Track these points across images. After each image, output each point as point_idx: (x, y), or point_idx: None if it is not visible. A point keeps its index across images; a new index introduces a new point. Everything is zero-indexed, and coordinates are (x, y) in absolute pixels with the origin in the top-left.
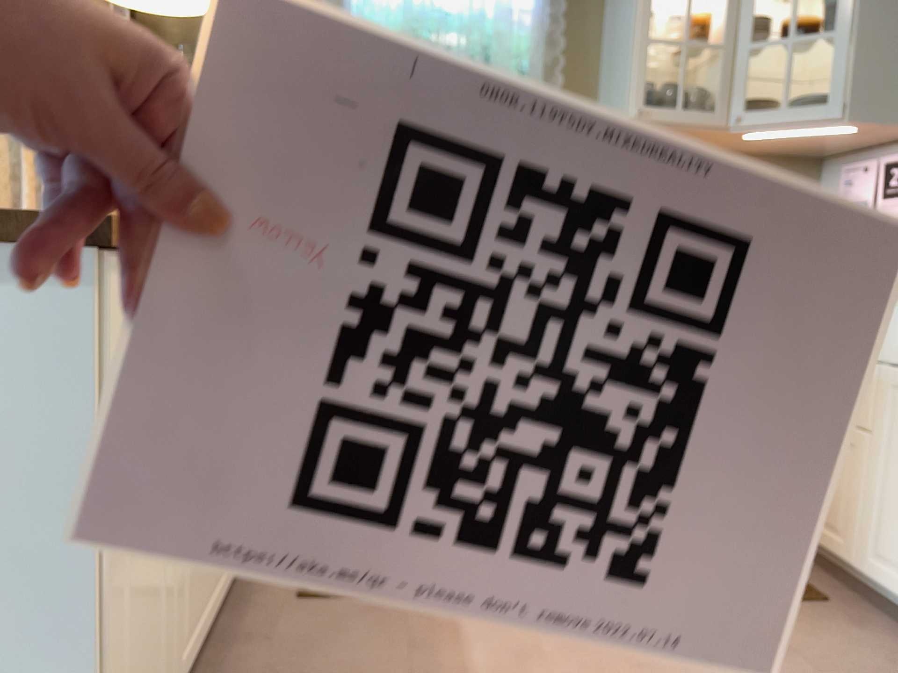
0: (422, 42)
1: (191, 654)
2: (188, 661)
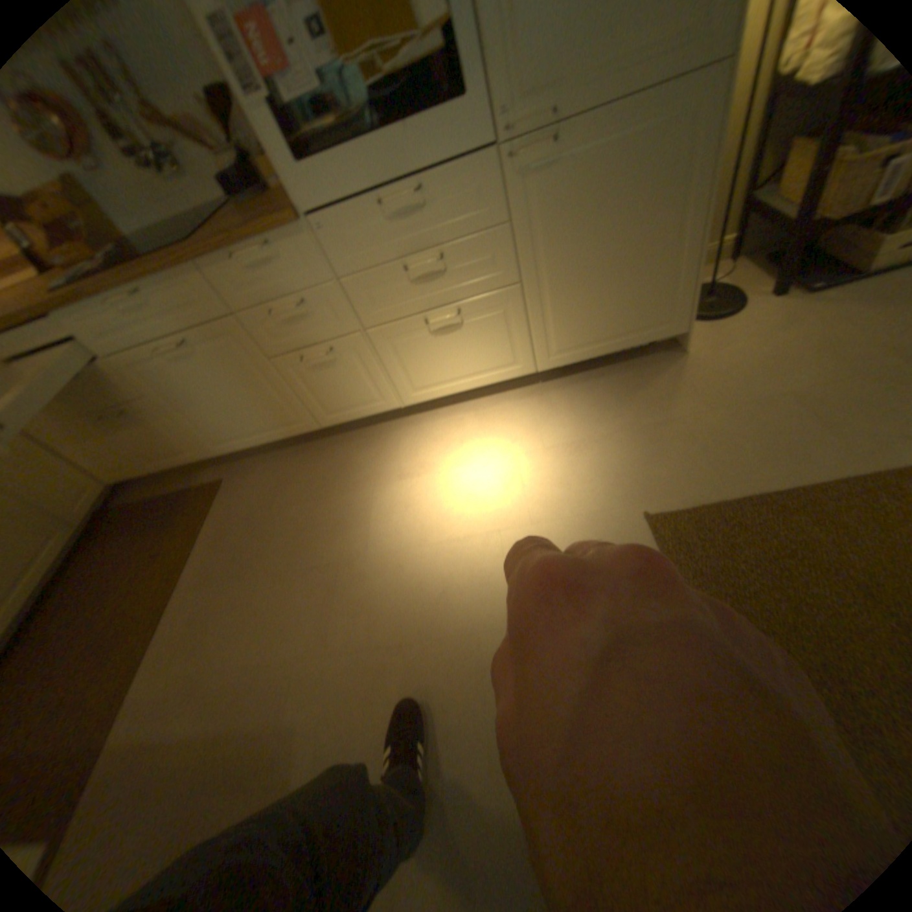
0: None
1: None
2: None
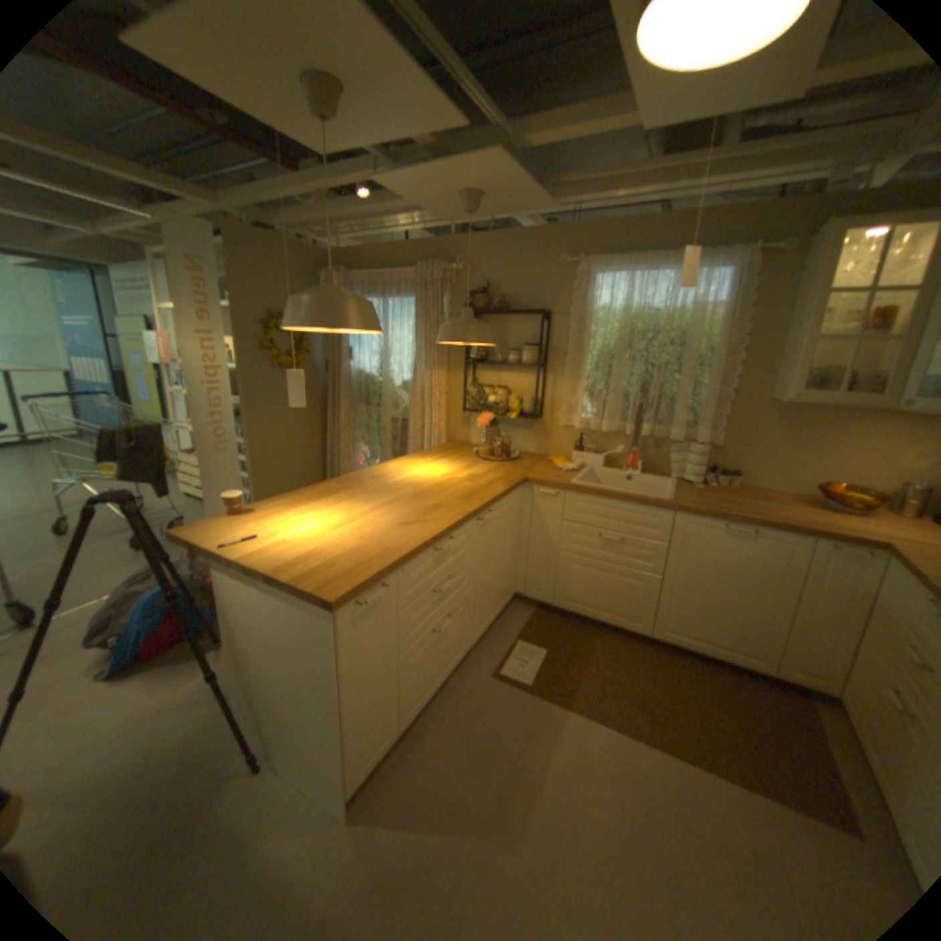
0: (637, 332)
1: (425, 704)
2: (422, 708)
